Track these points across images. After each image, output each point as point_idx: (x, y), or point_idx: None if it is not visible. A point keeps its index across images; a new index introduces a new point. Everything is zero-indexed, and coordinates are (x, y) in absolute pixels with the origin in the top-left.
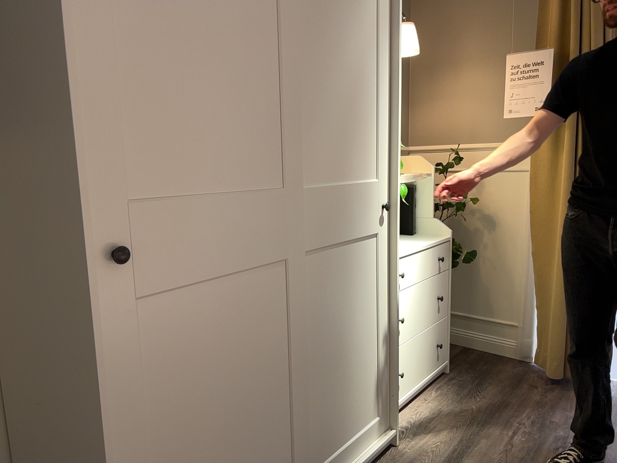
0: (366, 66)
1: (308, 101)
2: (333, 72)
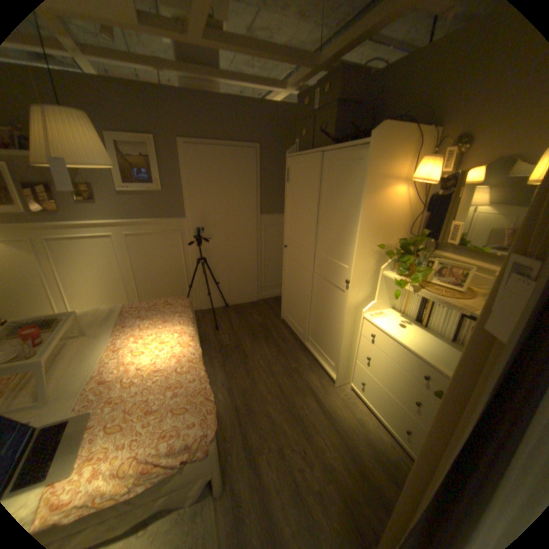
0: (350, 209)
1: (322, 223)
2: (332, 213)
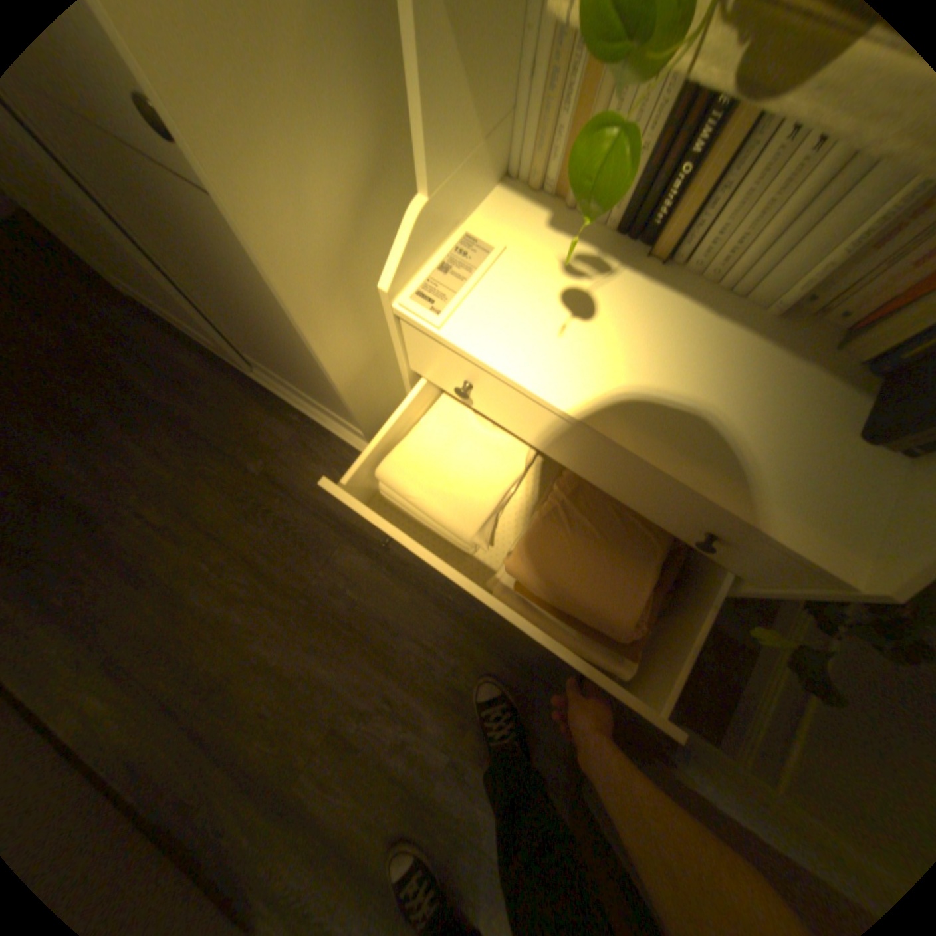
0: None
1: None
2: None
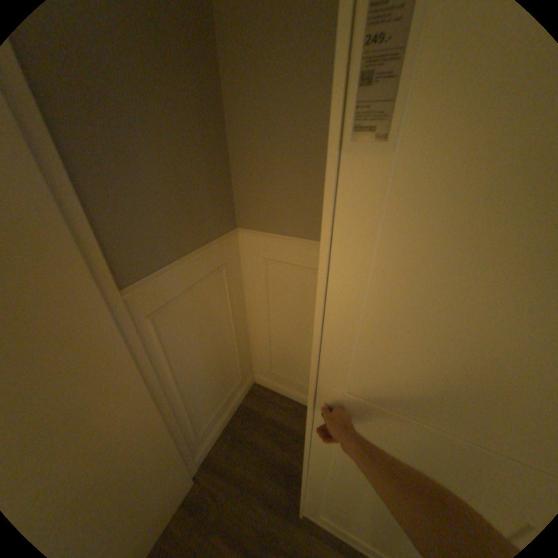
0: None
1: None
2: None
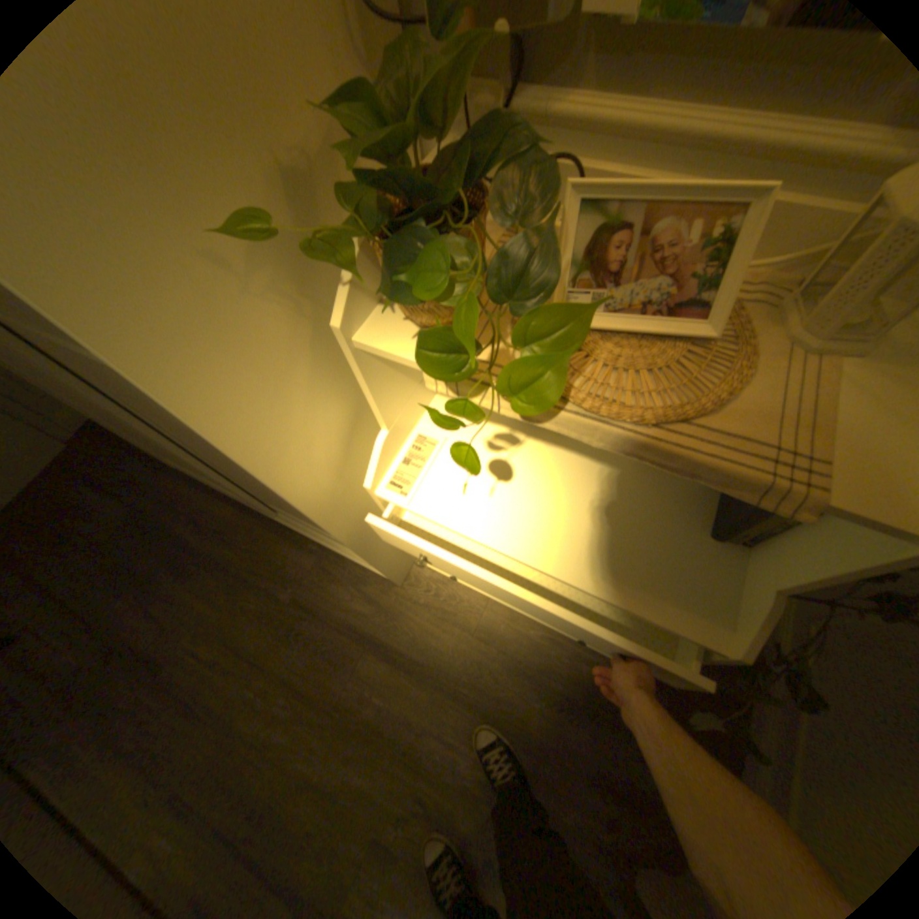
0: None
1: None
2: None
